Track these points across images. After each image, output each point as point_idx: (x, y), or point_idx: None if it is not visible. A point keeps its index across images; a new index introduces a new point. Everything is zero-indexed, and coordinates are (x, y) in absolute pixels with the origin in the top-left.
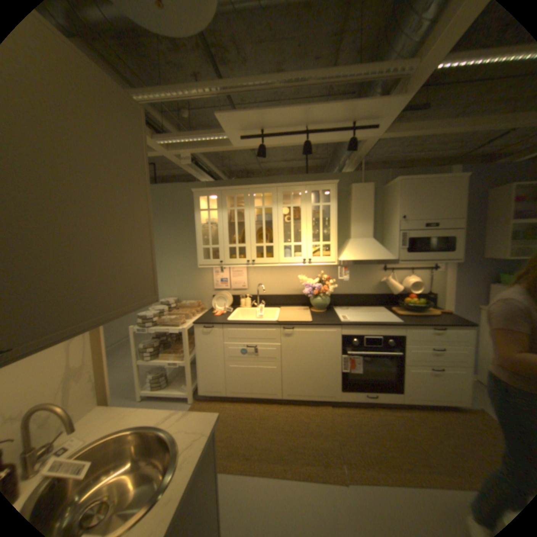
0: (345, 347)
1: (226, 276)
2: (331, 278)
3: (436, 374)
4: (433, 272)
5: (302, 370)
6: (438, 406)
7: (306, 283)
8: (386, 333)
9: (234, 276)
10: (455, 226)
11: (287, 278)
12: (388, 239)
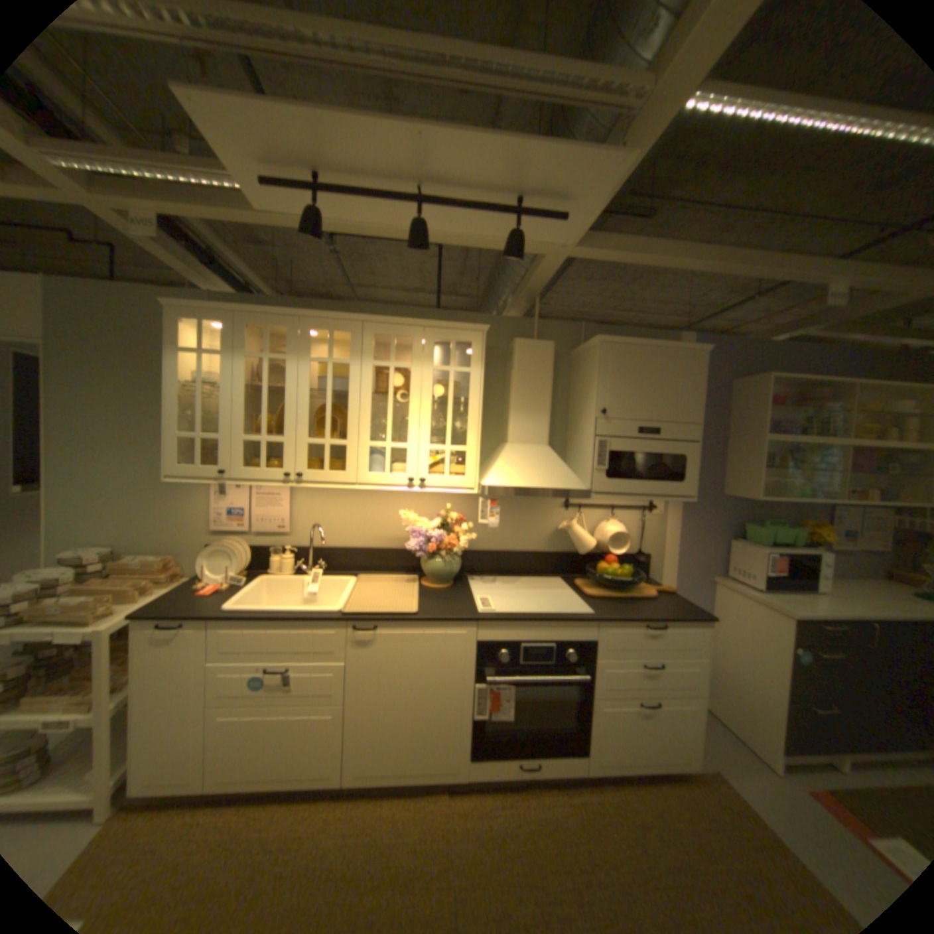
0: (483, 666)
1: (243, 502)
2: (468, 517)
3: (647, 713)
4: (646, 515)
5: (390, 720)
6: (649, 775)
7: (416, 526)
8: (564, 635)
9: (262, 503)
10: (687, 437)
11: (380, 514)
12: (574, 450)
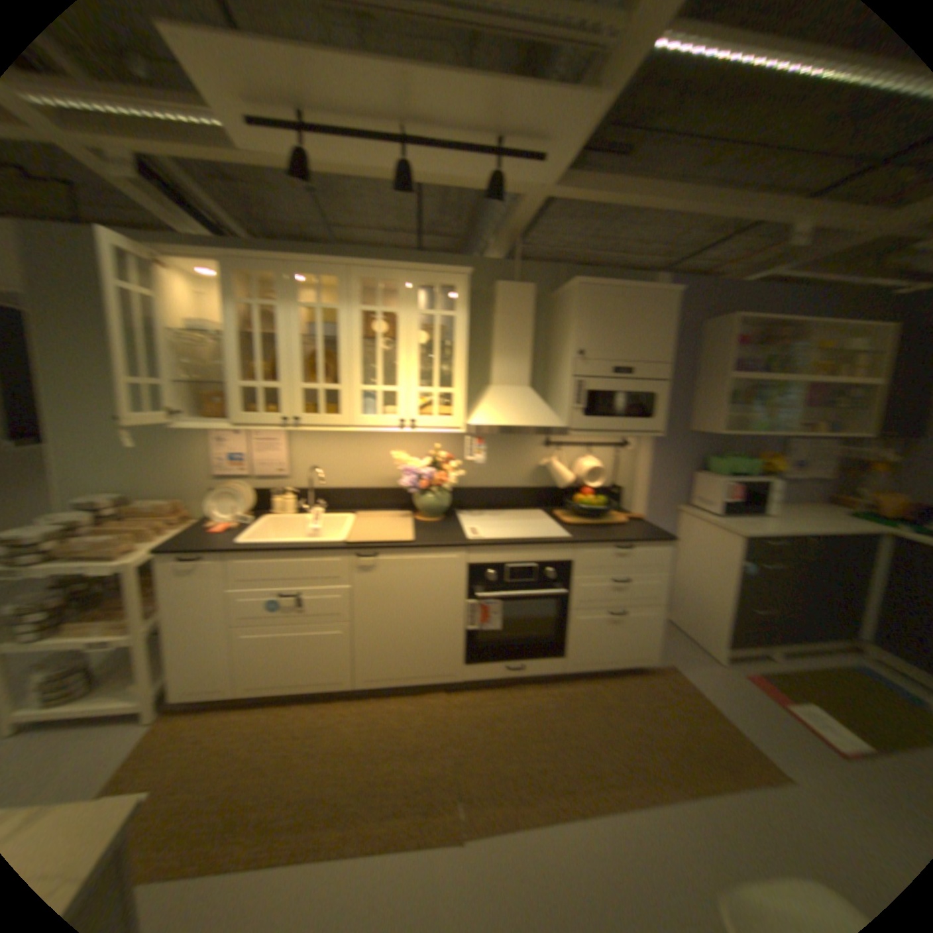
0: (471, 585)
1: (239, 447)
2: (454, 457)
3: (614, 619)
4: (619, 451)
5: (391, 632)
6: (614, 669)
7: (406, 465)
8: (542, 556)
9: (257, 448)
10: (656, 376)
11: (371, 456)
12: (553, 390)
